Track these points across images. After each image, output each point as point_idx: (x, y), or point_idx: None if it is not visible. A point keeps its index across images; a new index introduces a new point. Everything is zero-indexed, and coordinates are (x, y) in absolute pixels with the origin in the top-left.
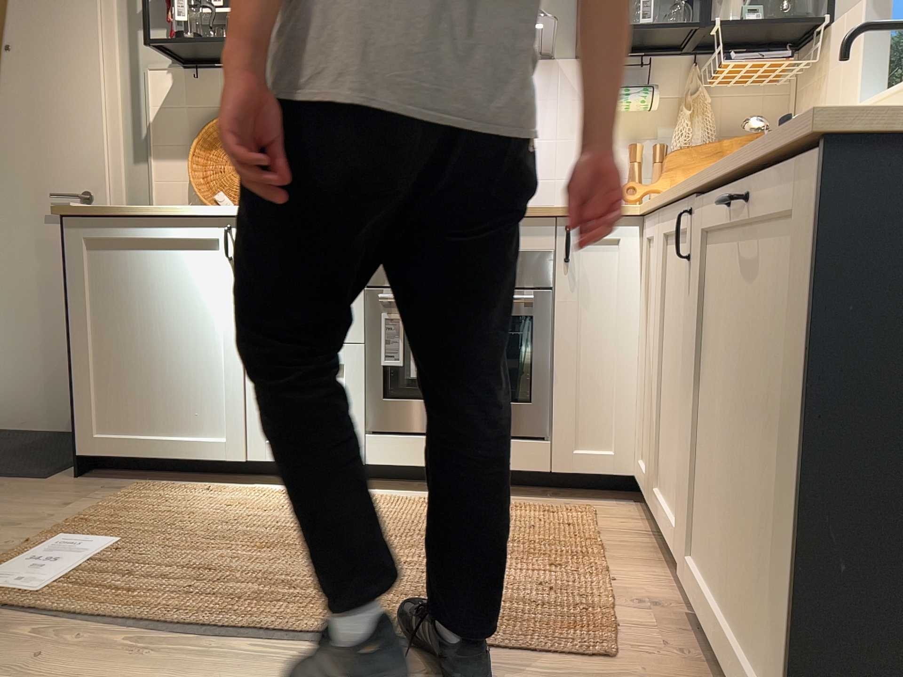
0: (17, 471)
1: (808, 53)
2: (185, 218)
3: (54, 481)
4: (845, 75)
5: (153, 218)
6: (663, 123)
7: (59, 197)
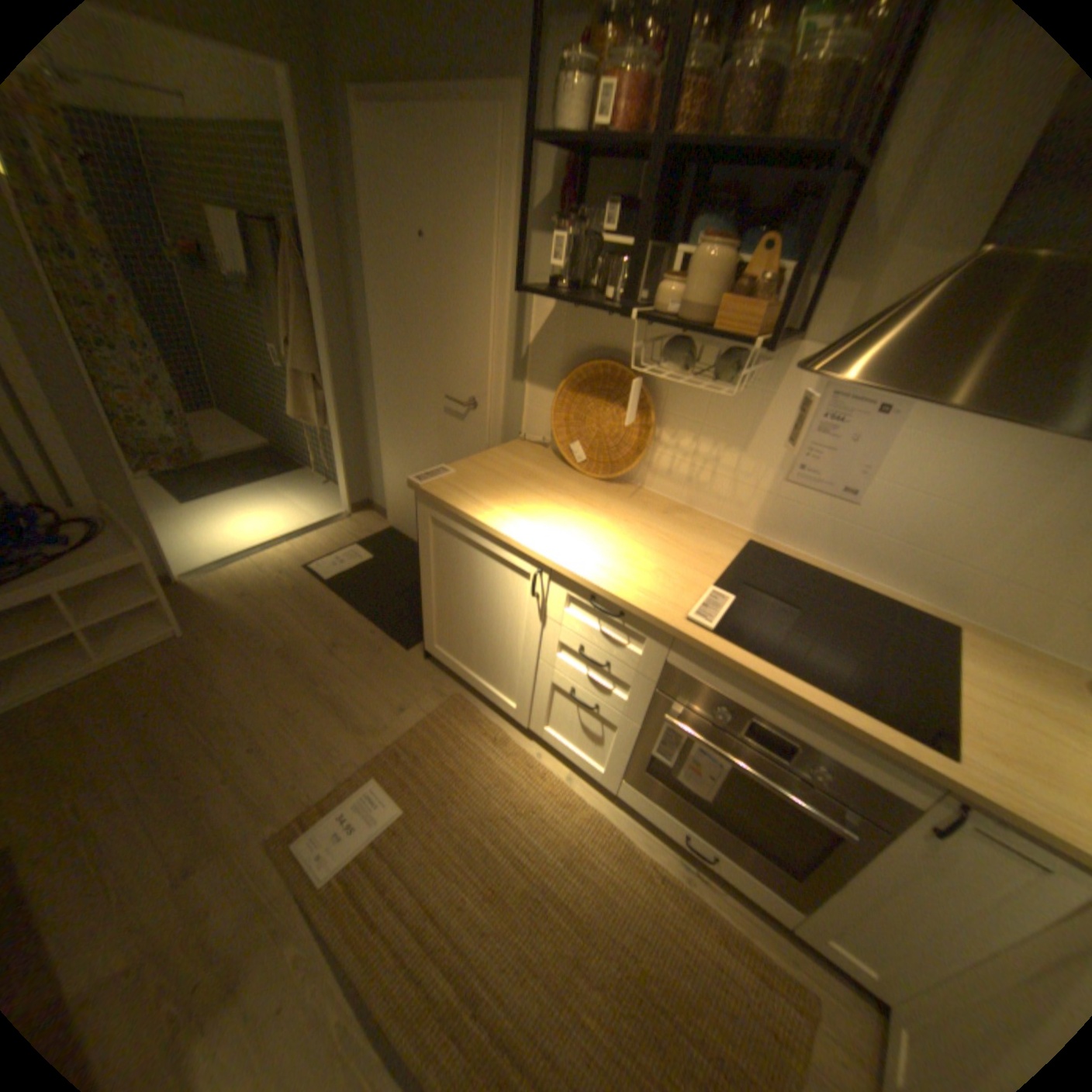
0: (398, 627)
1: None
2: (506, 542)
3: (412, 655)
4: None
5: (481, 527)
6: None
7: (451, 400)
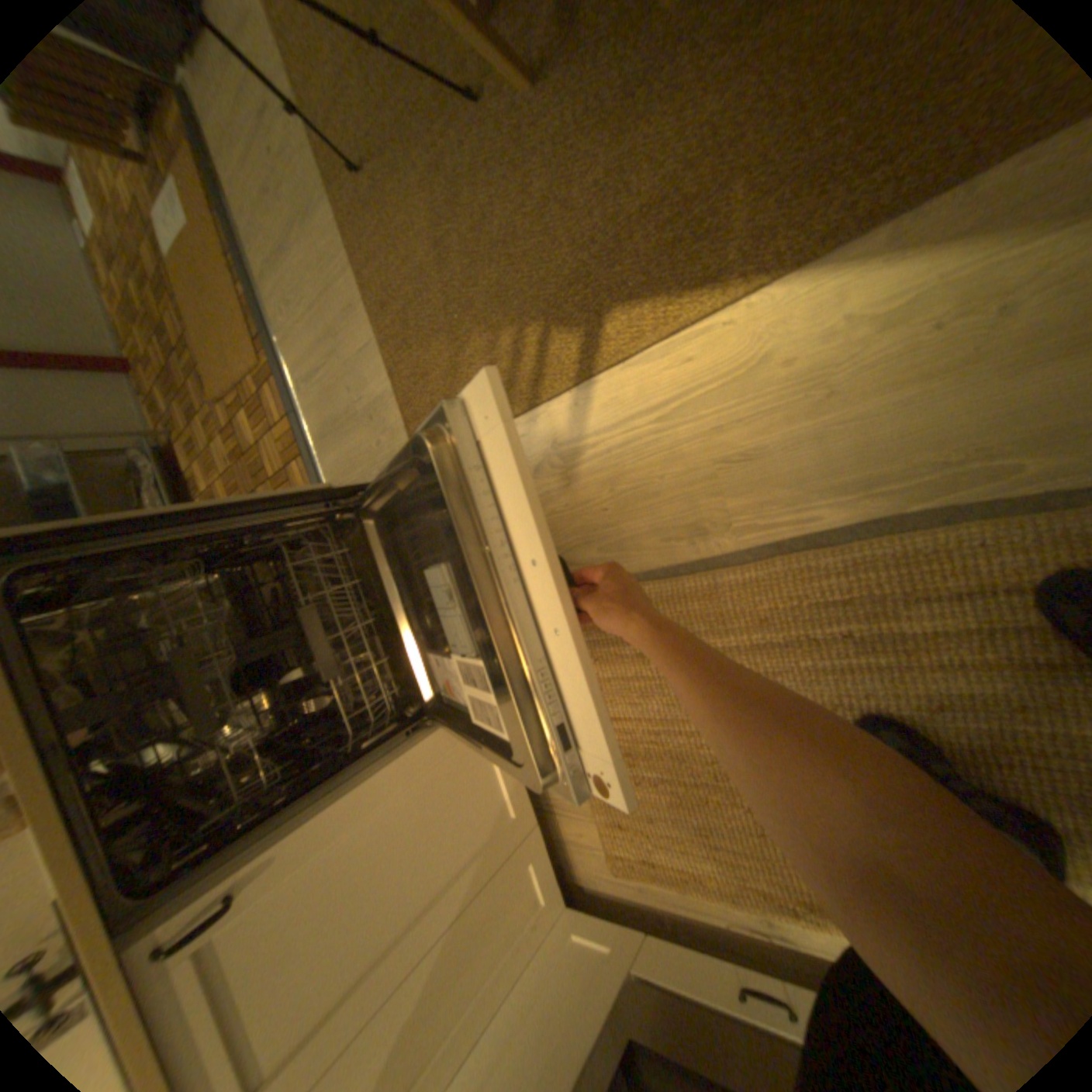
0: None
1: None
2: None
3: None
4: None
5: None
6: None
7: None
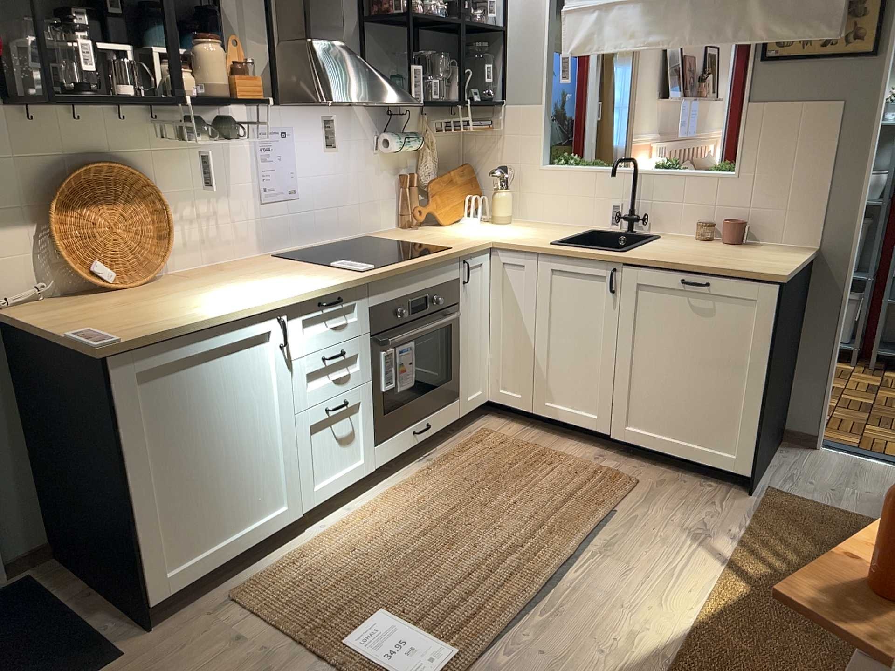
0: None
1: (481, 113)
2: (242, 320)
3: (138, 648)
4: (527, 142)
5: (212, 328)
6: (411, 154)
7: None
